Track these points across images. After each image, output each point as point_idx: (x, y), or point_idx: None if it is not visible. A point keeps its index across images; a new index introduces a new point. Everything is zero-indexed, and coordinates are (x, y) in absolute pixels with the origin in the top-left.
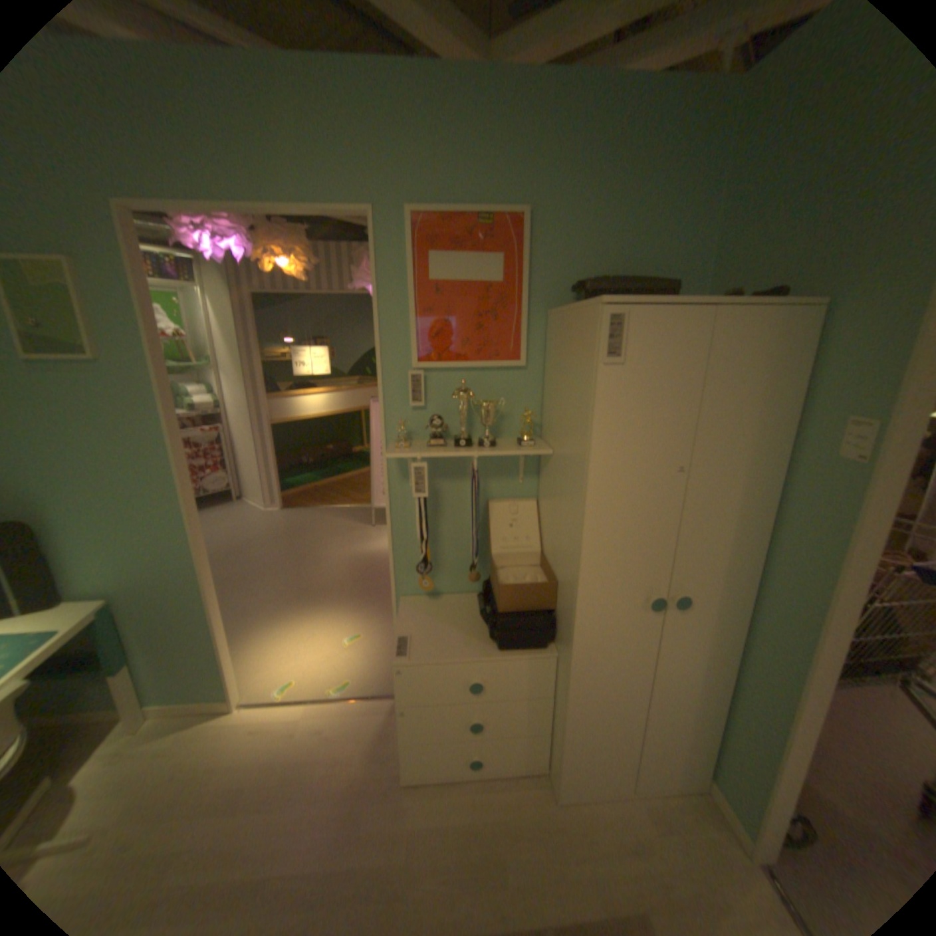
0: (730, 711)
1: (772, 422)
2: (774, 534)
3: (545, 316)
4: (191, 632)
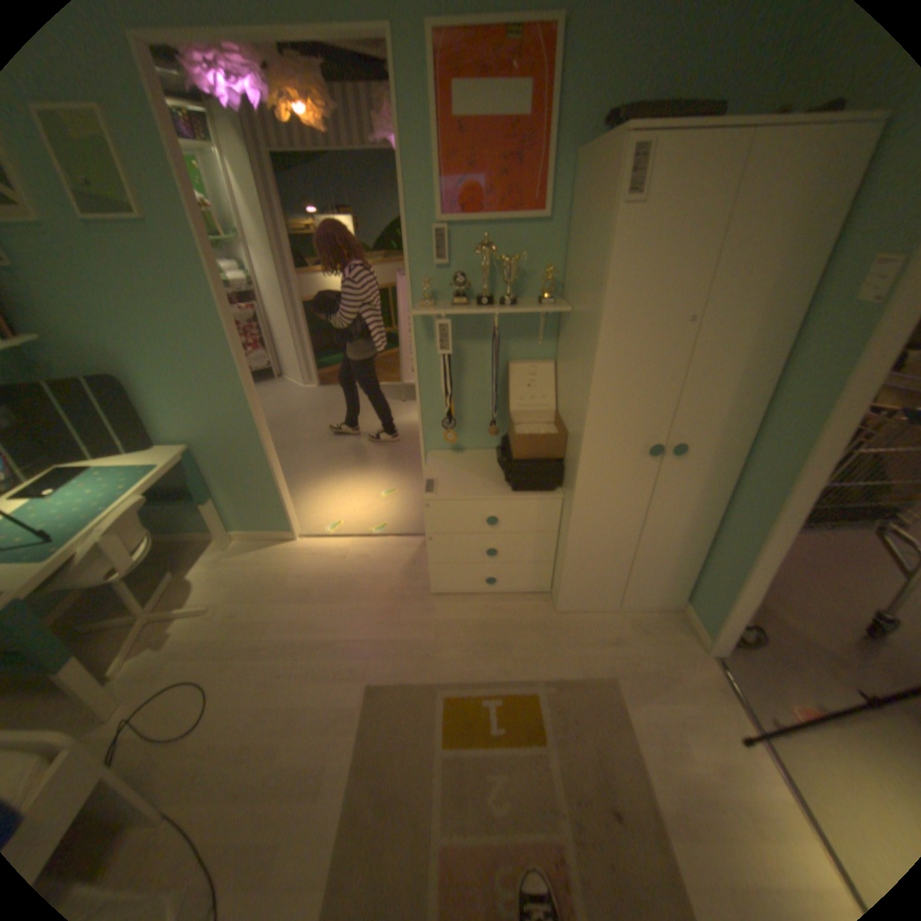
0: (711, 546)
1: (794, 267)
2: (777, 386)
3: (573, 158)
4: (257, 475)
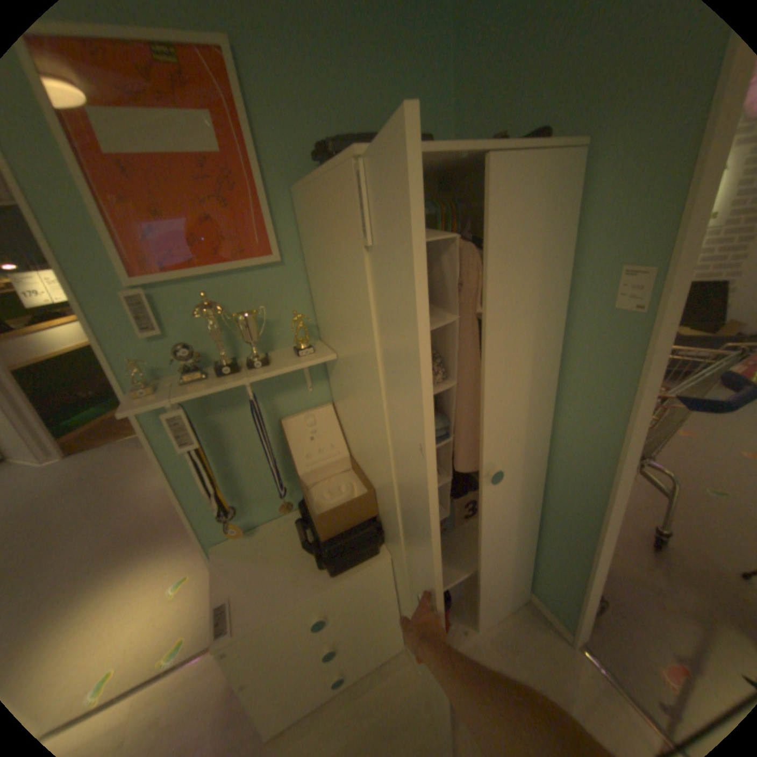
0: (538, 539)
1: (550, 284)
2: (557, 389)
3: (290, 196)
4: None
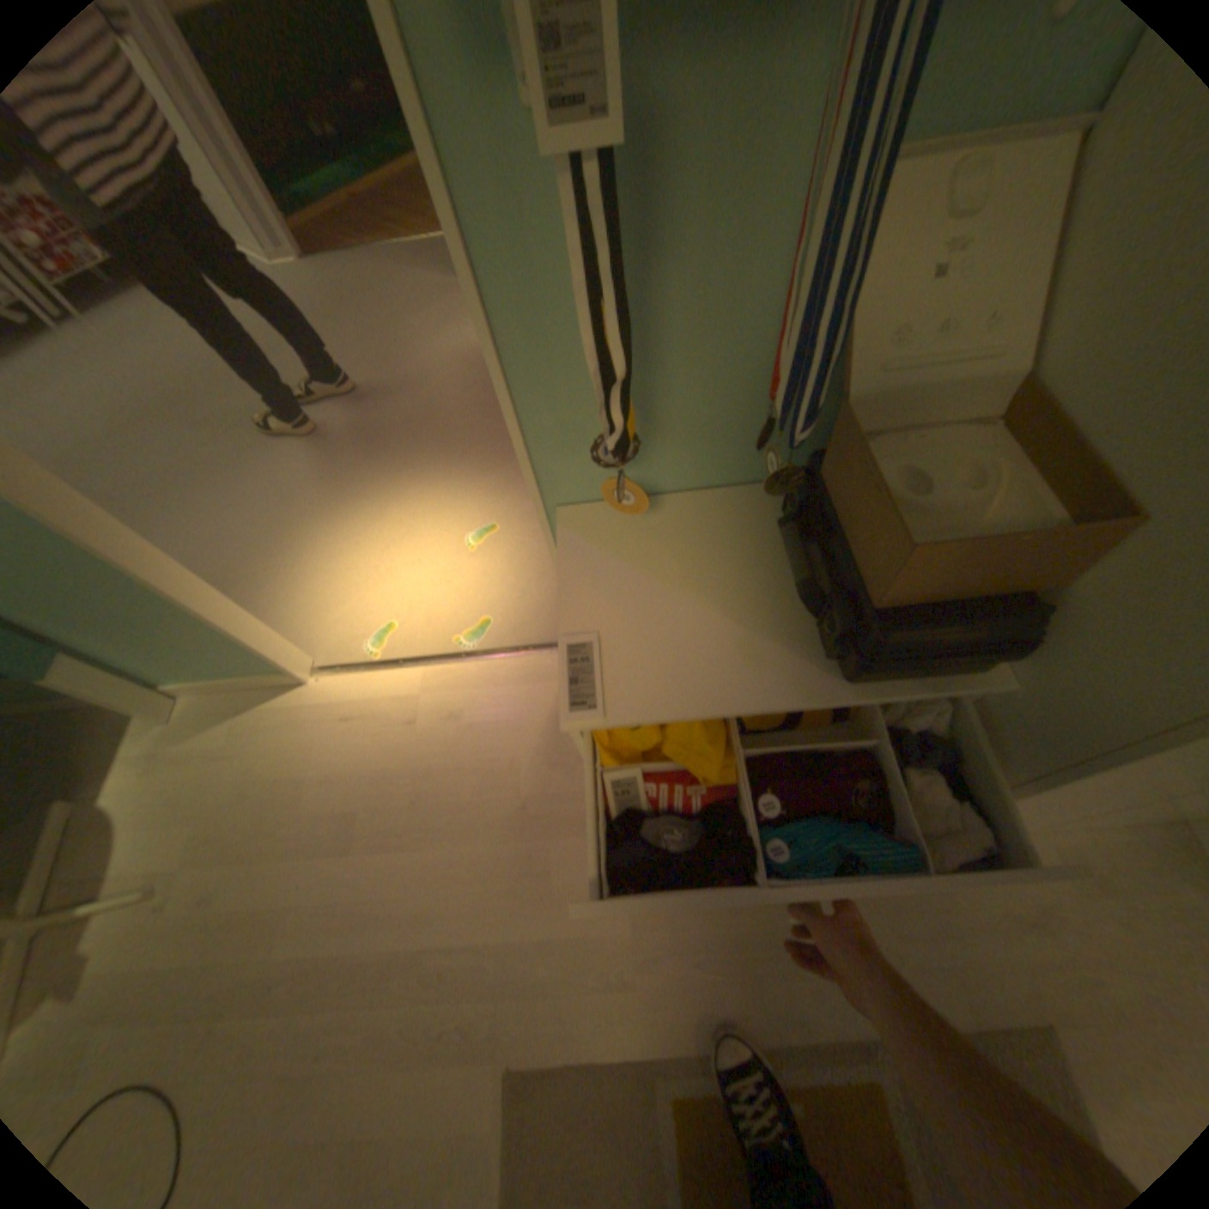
0: None
1: None
2: None
3: None
4: (131, 600)
